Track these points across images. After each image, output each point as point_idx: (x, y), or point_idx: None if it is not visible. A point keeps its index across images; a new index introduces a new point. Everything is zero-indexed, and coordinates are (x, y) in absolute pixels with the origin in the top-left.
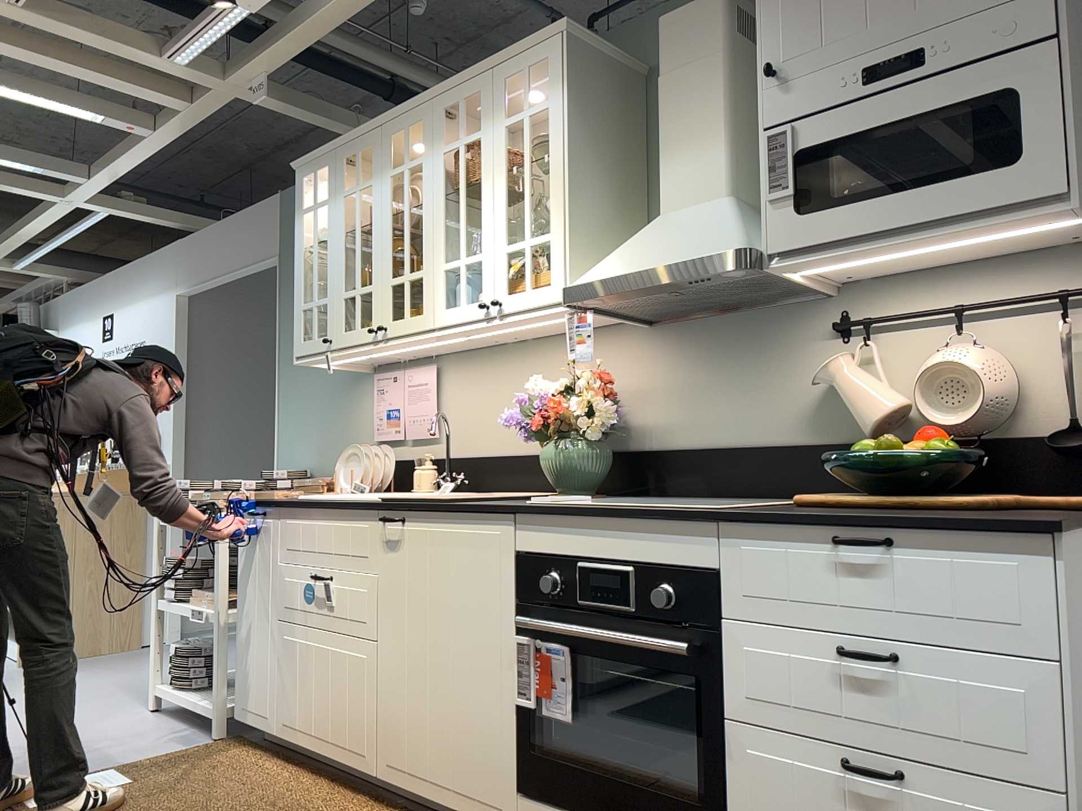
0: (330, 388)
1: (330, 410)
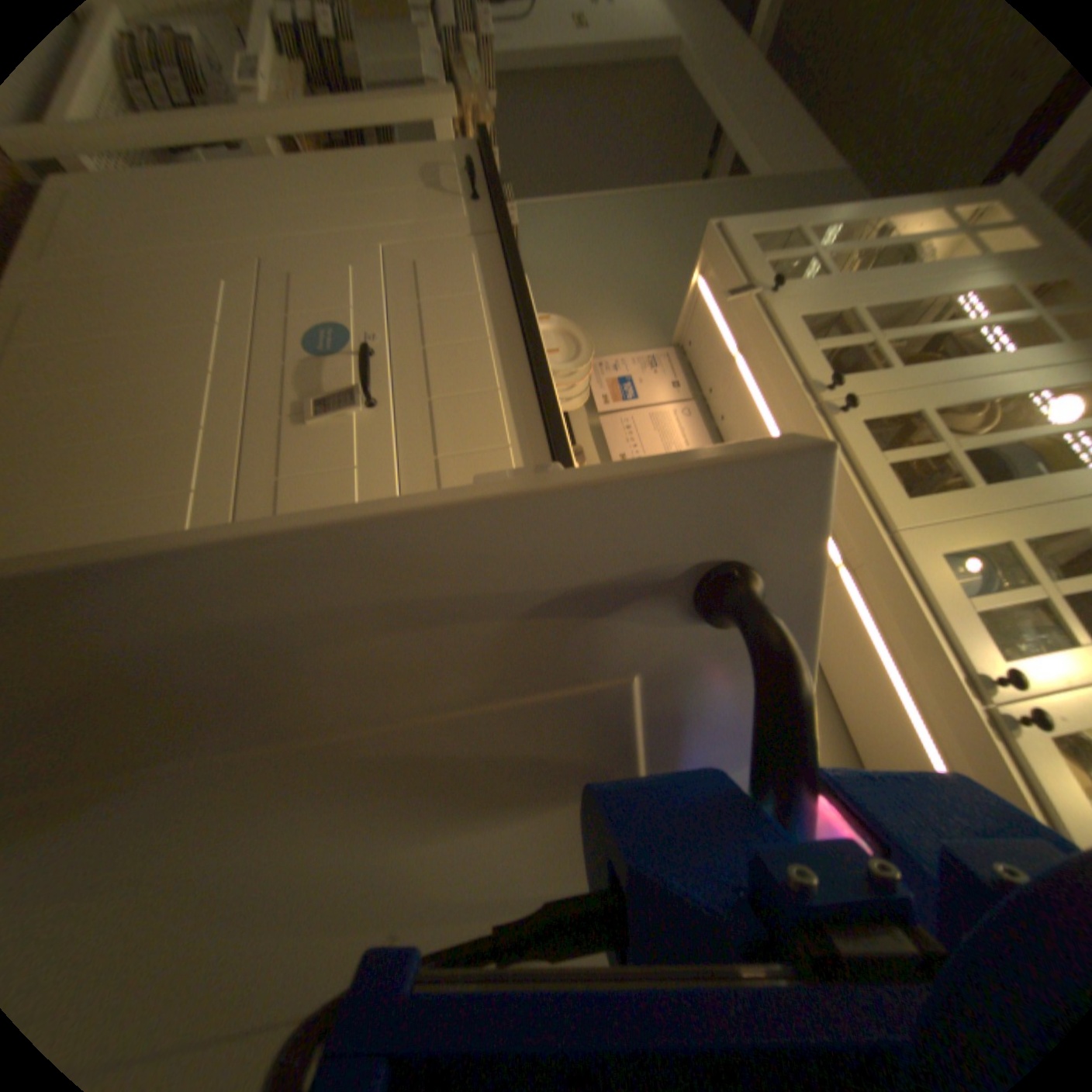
0: (629, 281)
1: (602, 285)
